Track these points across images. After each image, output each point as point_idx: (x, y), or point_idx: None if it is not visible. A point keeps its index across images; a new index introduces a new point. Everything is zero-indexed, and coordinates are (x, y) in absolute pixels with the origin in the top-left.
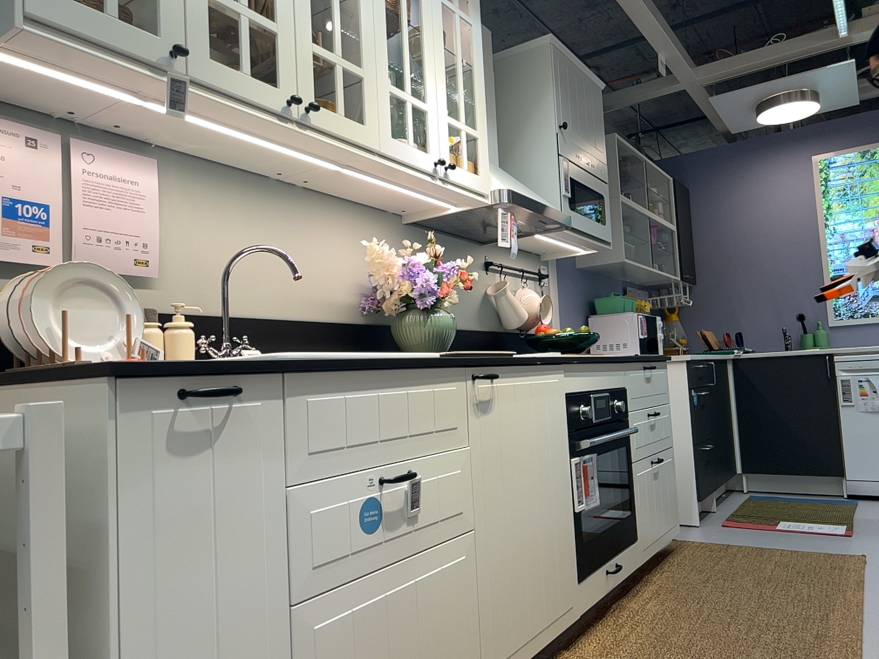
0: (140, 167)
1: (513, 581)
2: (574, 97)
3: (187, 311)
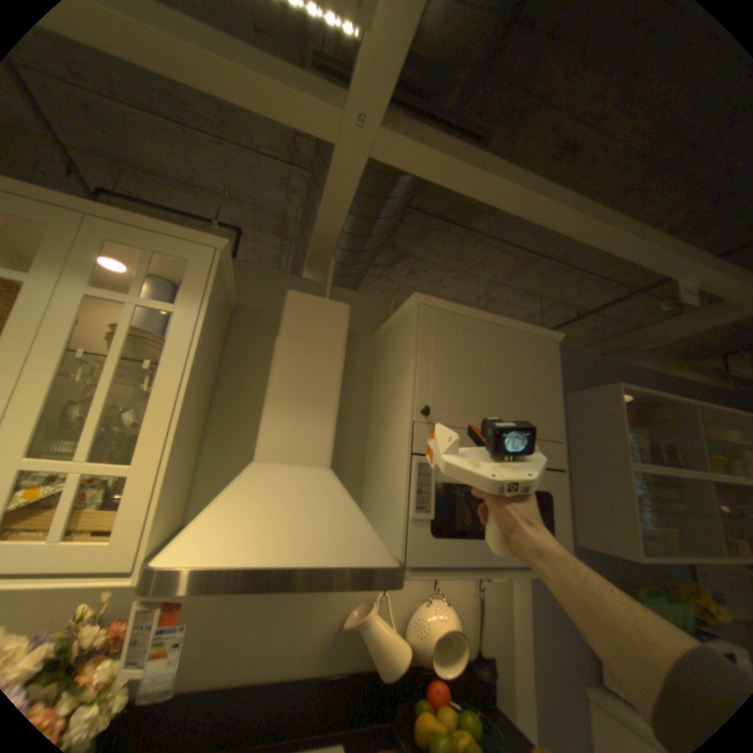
0: None
1: None
2: (471, 362)
3: None
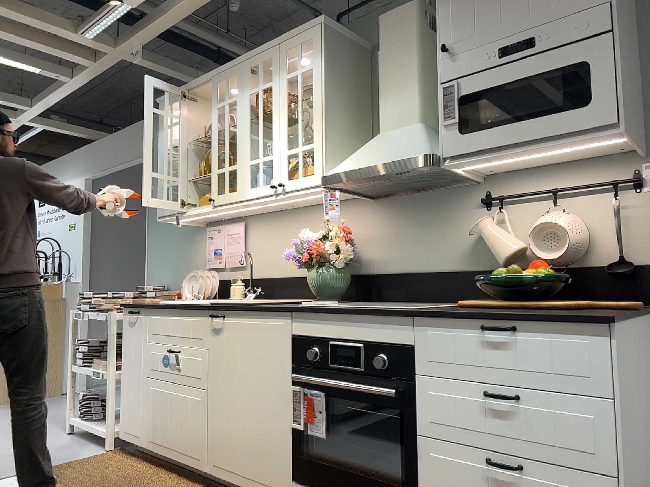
0: (239, 227)
1: (228, 432)
2: None
3: (255, 277)
